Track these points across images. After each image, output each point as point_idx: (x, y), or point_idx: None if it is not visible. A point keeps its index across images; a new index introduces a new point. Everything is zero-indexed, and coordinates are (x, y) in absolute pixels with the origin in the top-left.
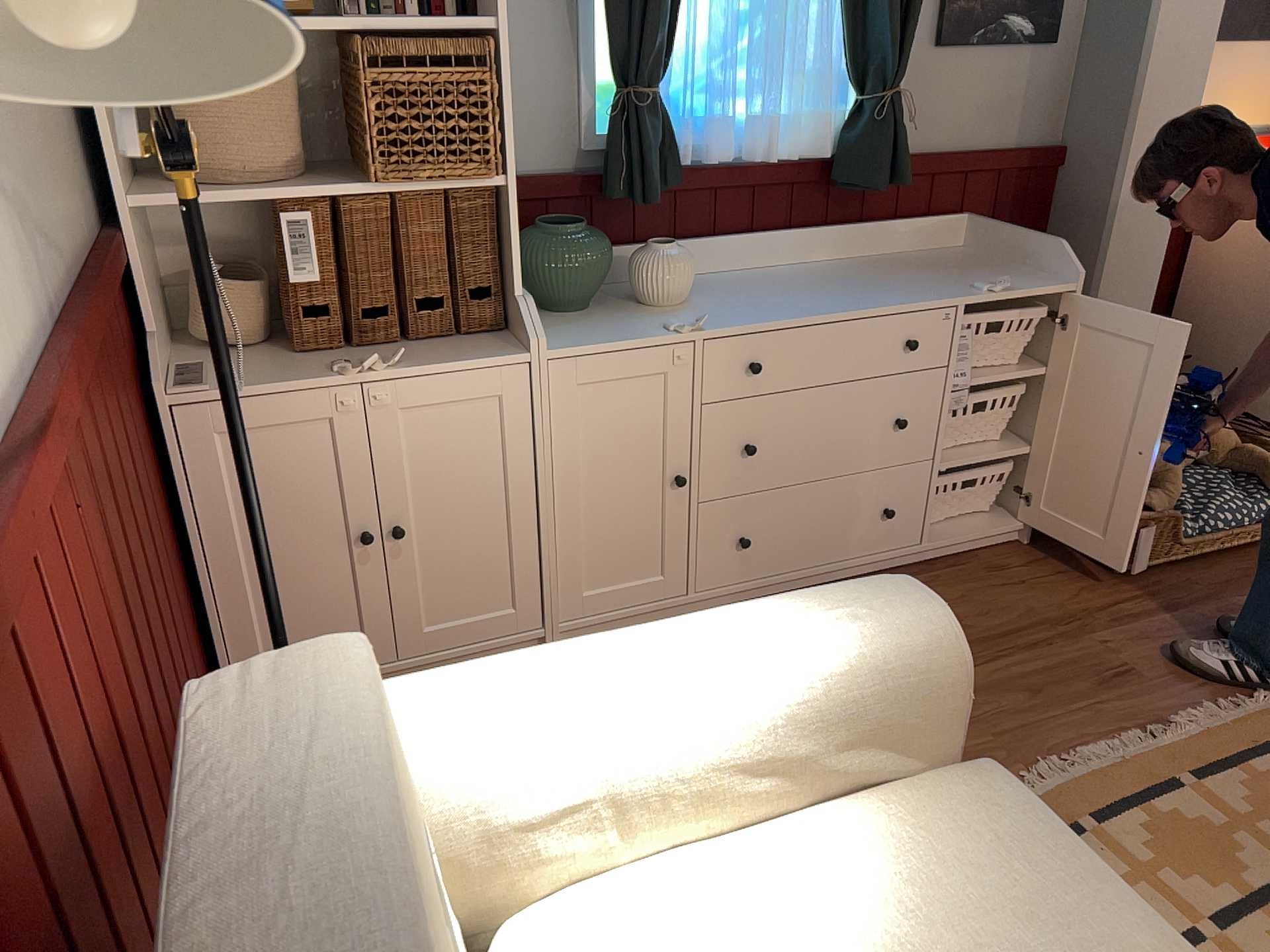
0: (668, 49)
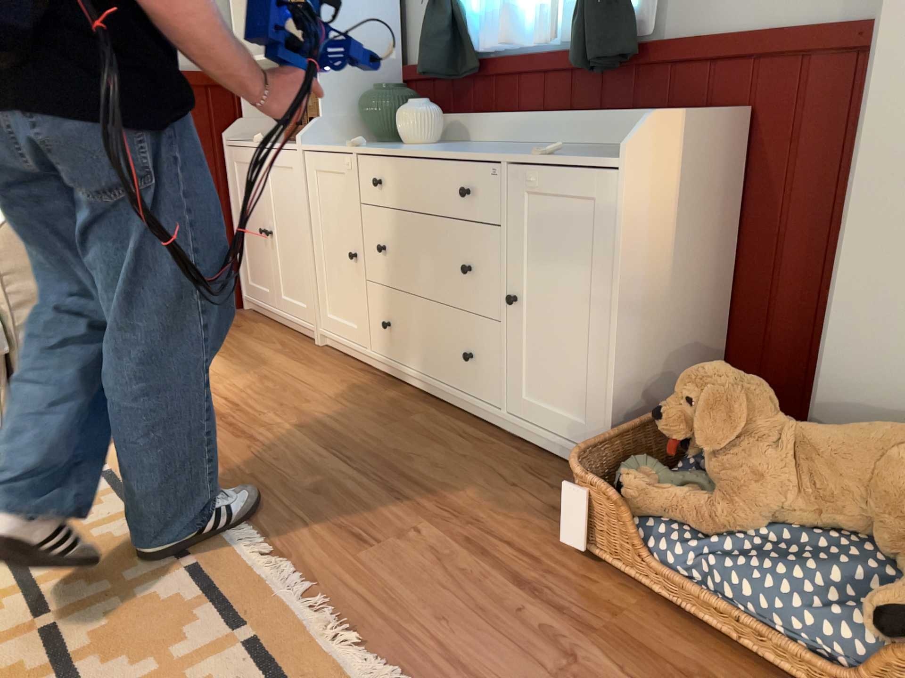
0: None
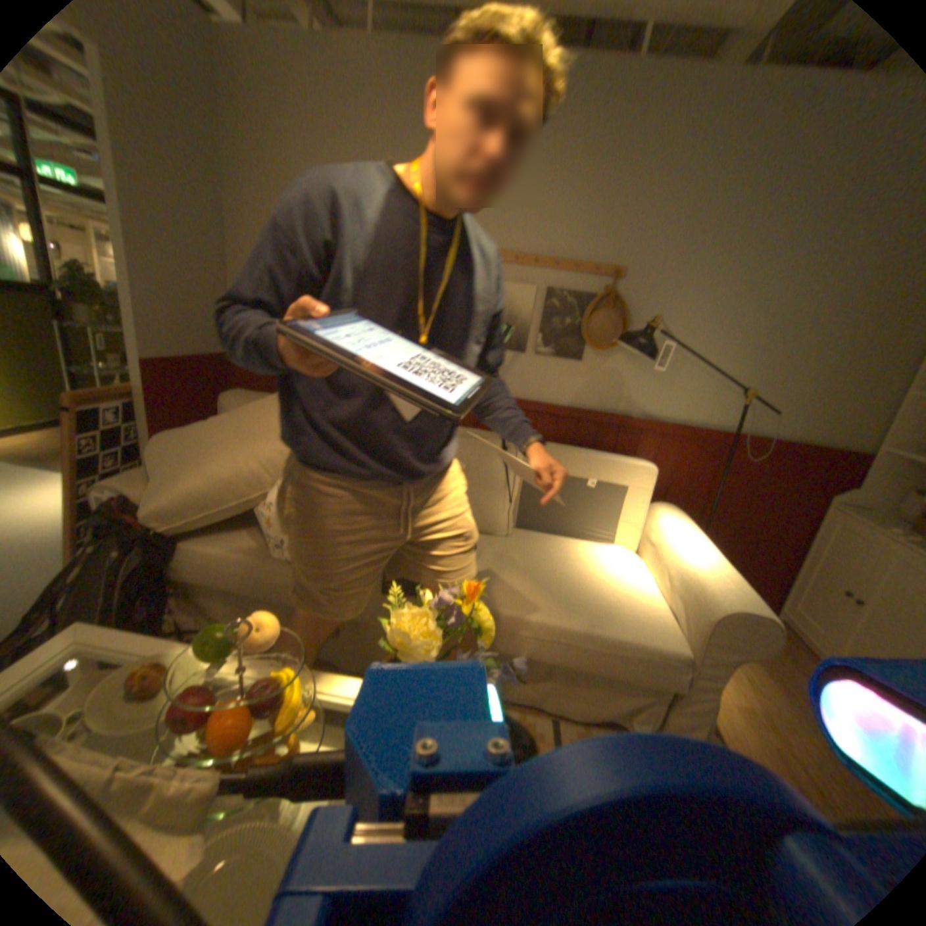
0: None
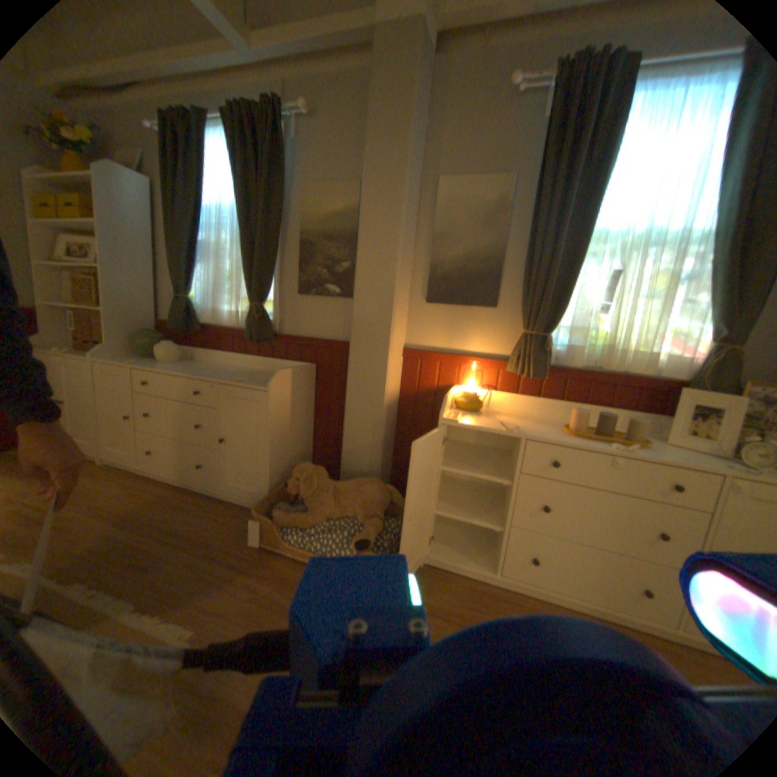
0: (186, 284)
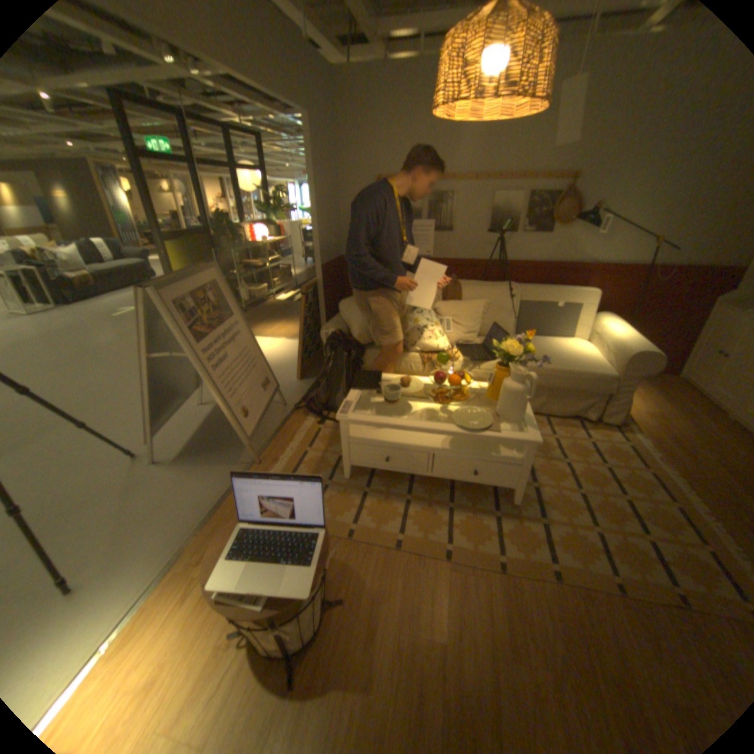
0: None
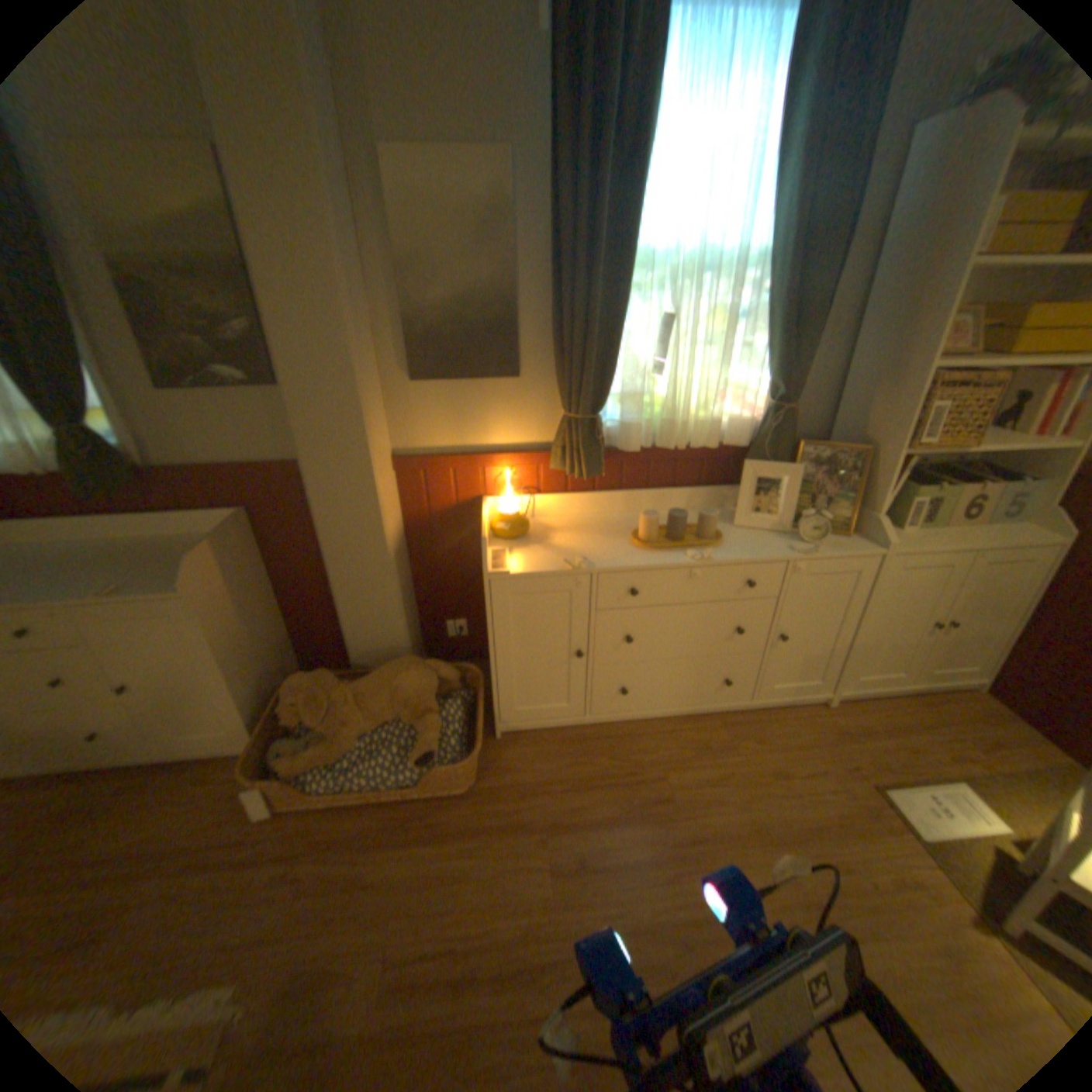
0: None
